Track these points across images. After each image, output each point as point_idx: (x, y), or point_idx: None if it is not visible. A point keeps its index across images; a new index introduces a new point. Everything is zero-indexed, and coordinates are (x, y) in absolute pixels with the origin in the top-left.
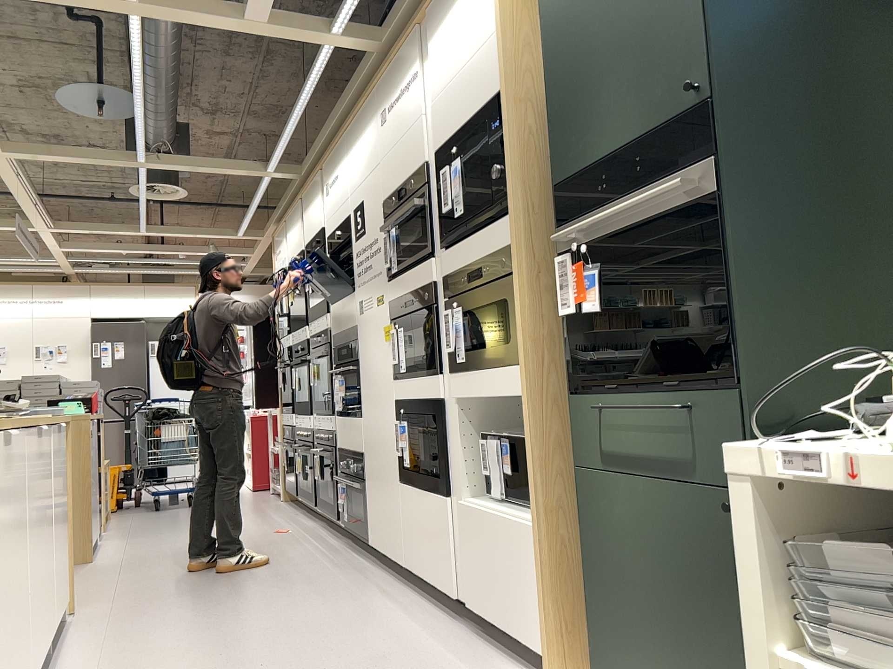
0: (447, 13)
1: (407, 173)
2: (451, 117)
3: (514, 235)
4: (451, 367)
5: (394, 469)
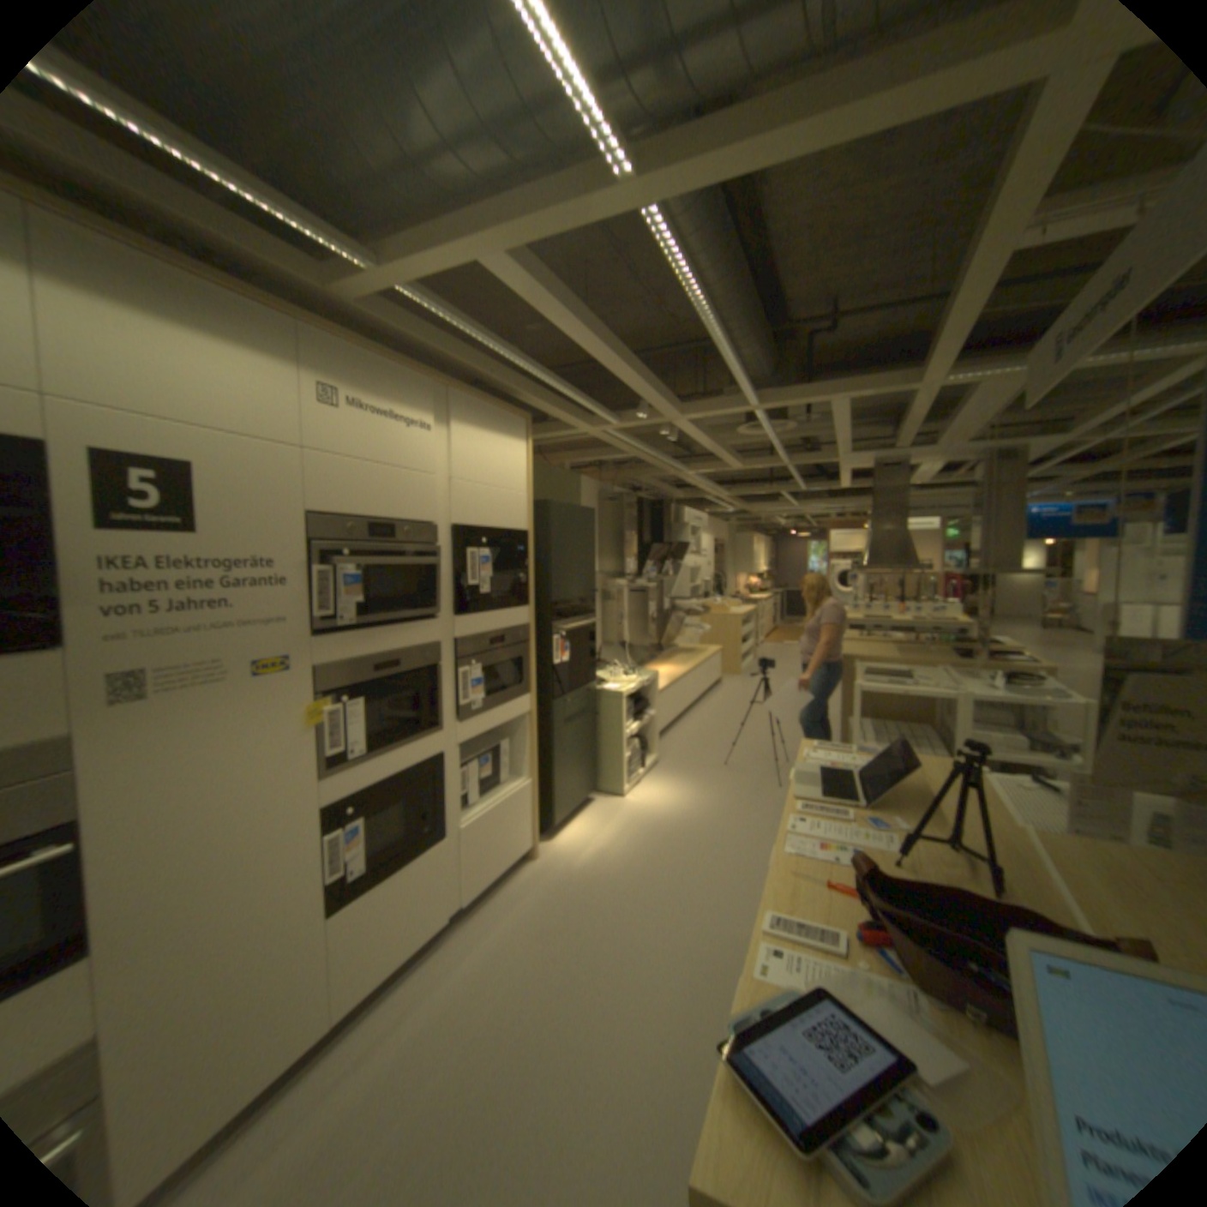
0: (478, 428)
1: (392, 515)
2: (477, 513)
3: (524, 620)
4: (459, 717)
5: (298, 920)
